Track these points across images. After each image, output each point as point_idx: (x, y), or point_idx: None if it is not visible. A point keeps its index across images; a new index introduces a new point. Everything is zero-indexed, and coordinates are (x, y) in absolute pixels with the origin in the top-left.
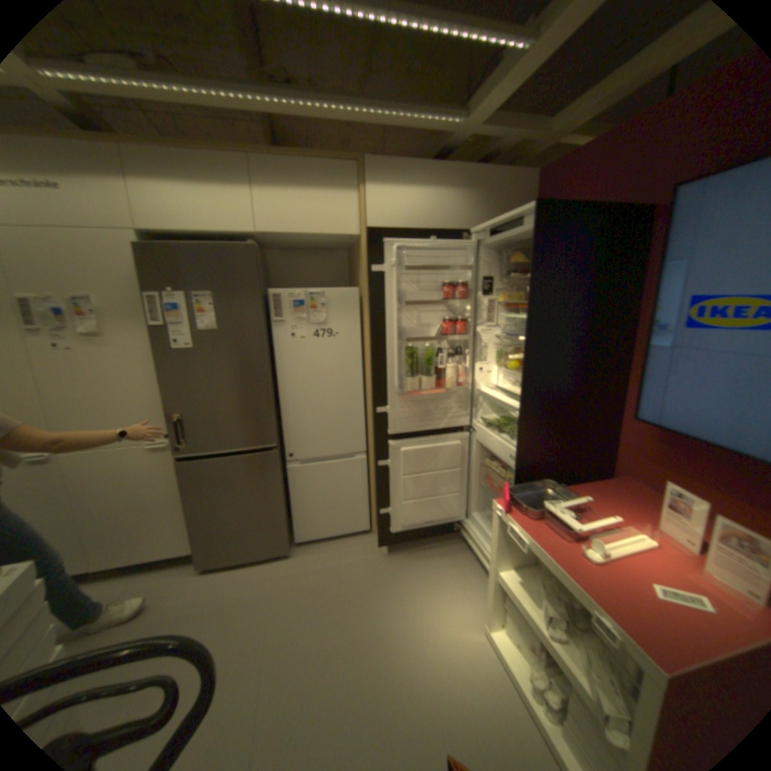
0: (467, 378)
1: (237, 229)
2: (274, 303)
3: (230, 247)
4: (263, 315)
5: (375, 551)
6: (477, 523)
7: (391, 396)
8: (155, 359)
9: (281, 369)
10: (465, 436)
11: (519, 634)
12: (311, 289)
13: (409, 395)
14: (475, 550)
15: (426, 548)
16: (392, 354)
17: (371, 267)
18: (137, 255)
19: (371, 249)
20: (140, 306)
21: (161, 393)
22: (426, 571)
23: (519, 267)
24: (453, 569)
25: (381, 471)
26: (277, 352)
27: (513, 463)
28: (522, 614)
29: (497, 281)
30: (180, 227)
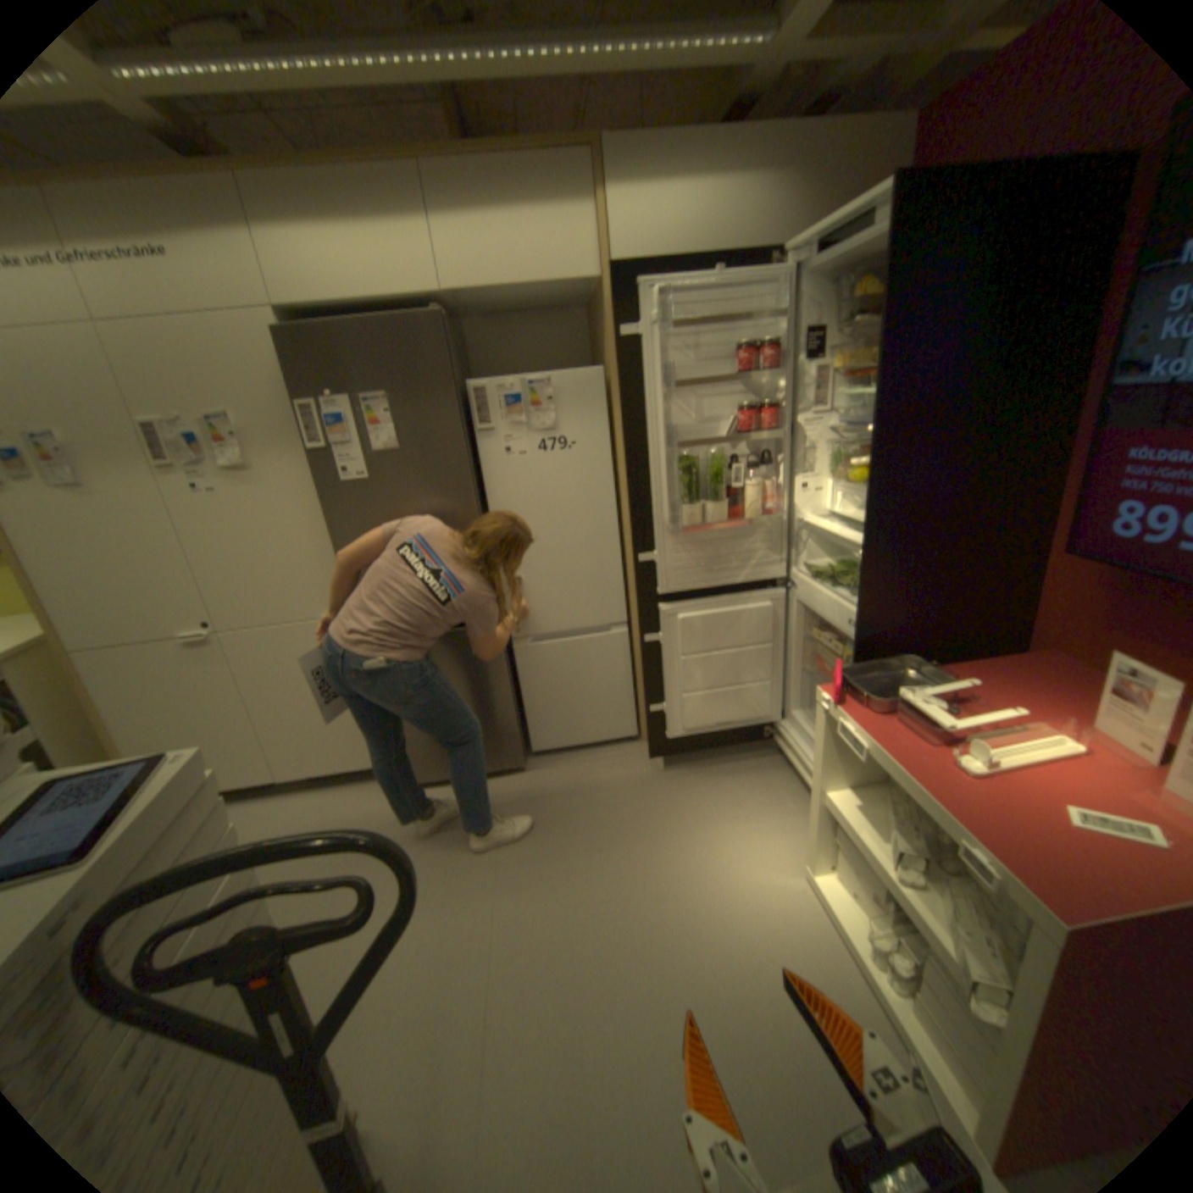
0: (783, 502)
1: (410, 288)
2: (475, 402)
3: (402, 318)
4: (460, 421)
5: (645, 764)
6: (797, 724)
7: (658, 536)
8: (318, 499)
9: (493, 503)
10: (779, 593)
11: (855, 878)
12: (528, 375)
13: (687, 533)
14: (795, 763)
15: (720, 760)
16: (656, 470)
17: (619, 329)
18: (276, 345)
19: (617, 299)
20: (289, 421)
21: (332, 546)
22: (719, 792)
23: (869, 304)
24: (760, 790)
25: (647, 649)
26: (485, 478)
27: (852, 631)
28: (858, 848)
29: (831, 332)
30: (328, 294)
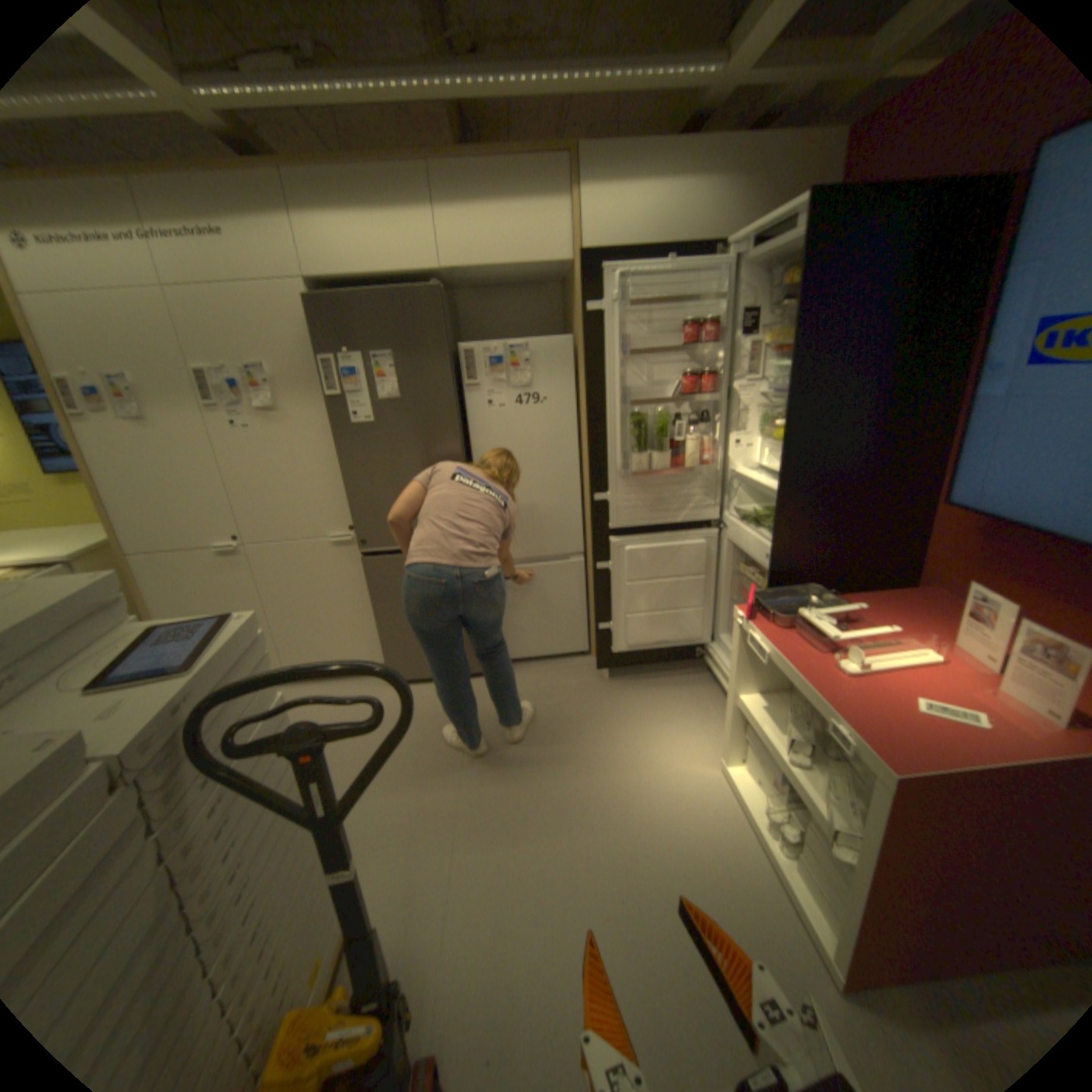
0: (720, 456)
1: (415, 266)
2: (464, 362)
3: (408, 291)
4: (451, 378)
5: (593, 675)
6: (724, 646)
7: (611, 479)
8: (332, 438)
9: (475, 447)
10: (712, 533)
11: (759, 765)
12: (509, 341)
13: (635, 478)
14: (720, 679)
15: (657, 675)
16: (612, 424)
17: (586, 305)
18: (305, 310)
19: (586, 280)
20: (312, 373)
21: (341, 478)
22: (654, 700)
23: (795, 291)
24: (690, 700)
25: (599, 576)
26: (469, 426)
27: (769, 564)
28: (761, 739)
29: (764, 313)
30: (349, 270)
